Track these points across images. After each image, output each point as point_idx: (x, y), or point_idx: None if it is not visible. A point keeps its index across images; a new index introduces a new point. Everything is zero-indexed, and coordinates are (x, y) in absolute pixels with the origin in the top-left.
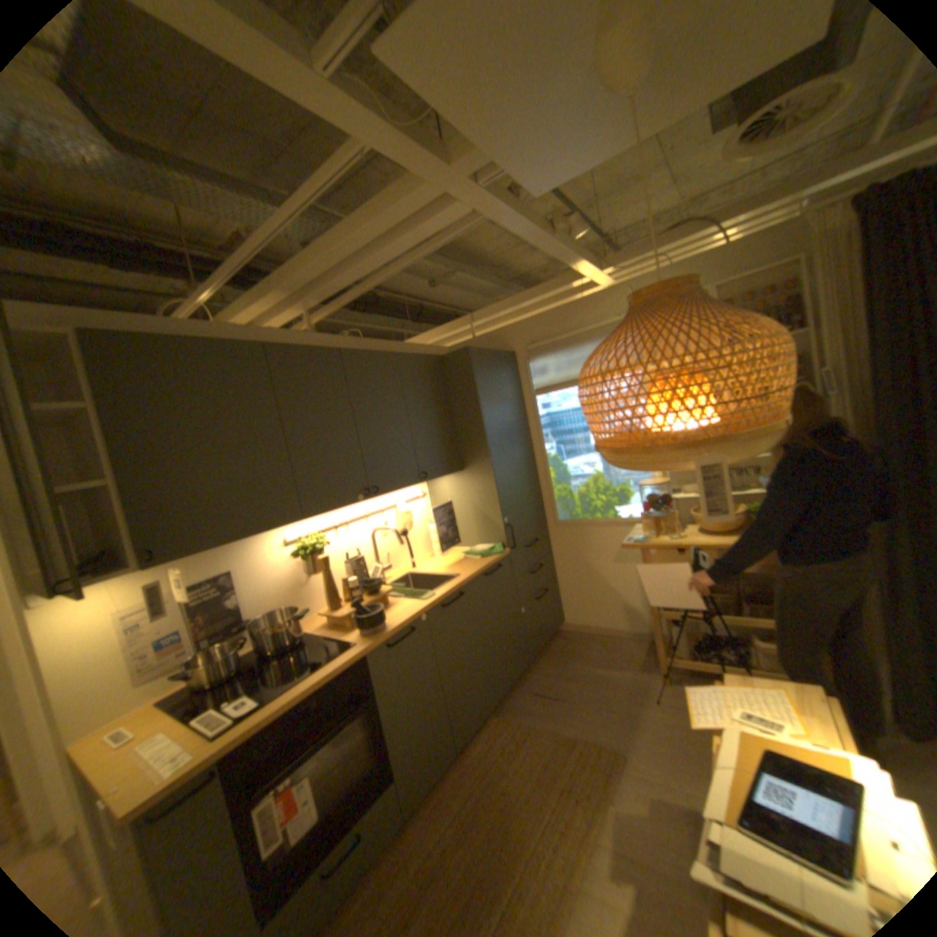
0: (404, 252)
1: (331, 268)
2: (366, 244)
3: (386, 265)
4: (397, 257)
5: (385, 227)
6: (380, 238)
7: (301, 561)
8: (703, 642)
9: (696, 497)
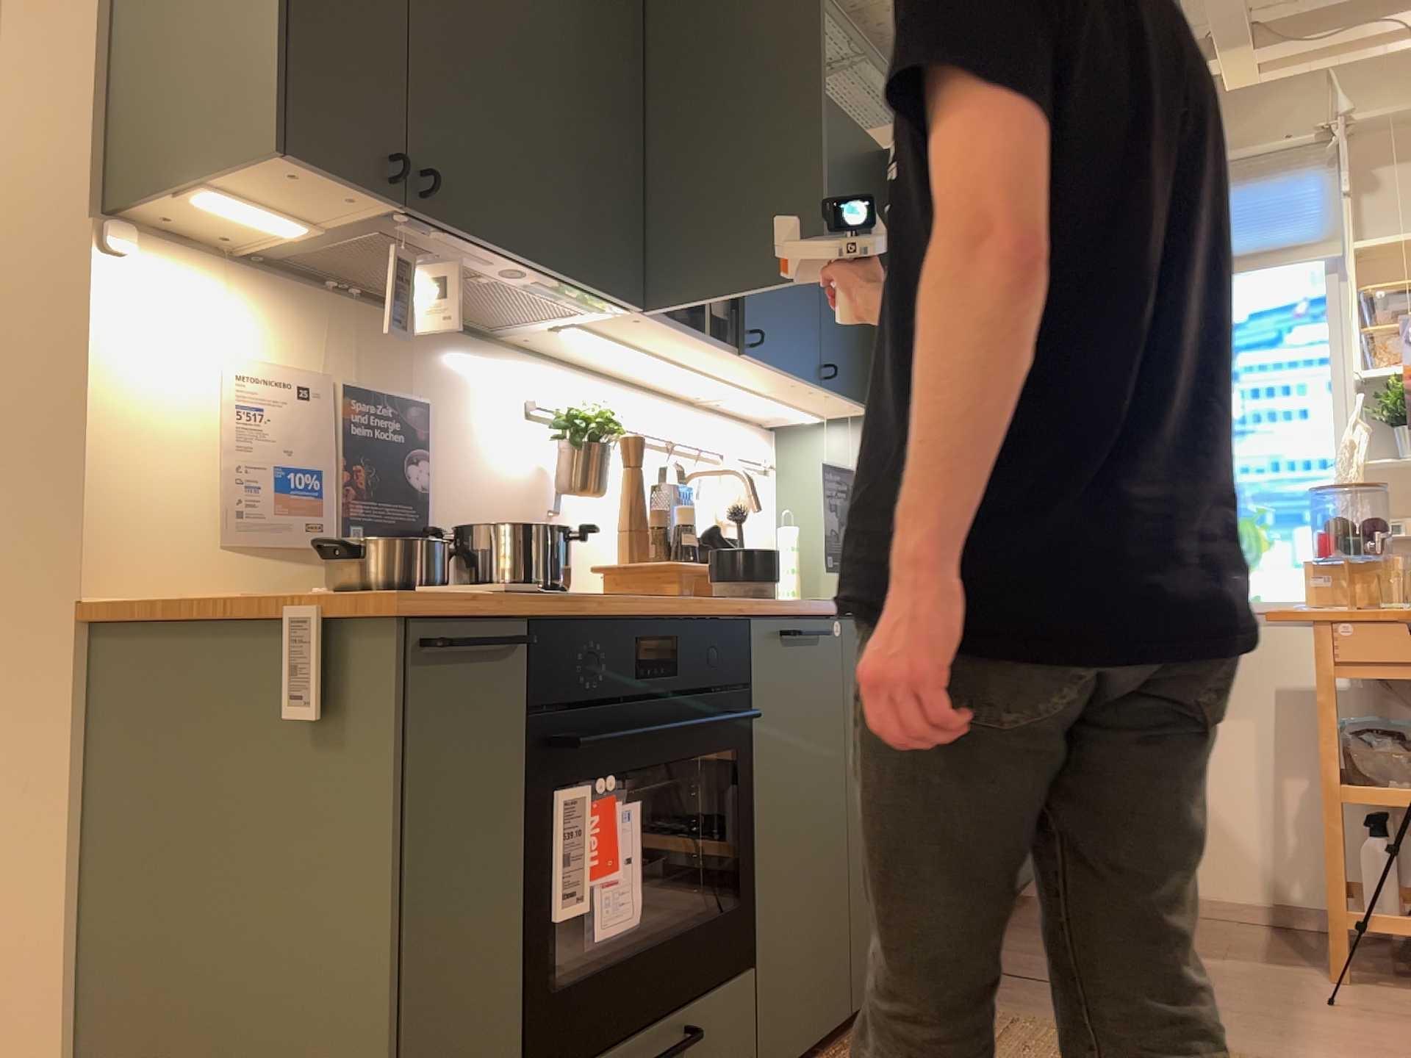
0: None
1: None
2: None
3: None
4: None
5: None
6: None
7: (550, 460)
8: None
9: None
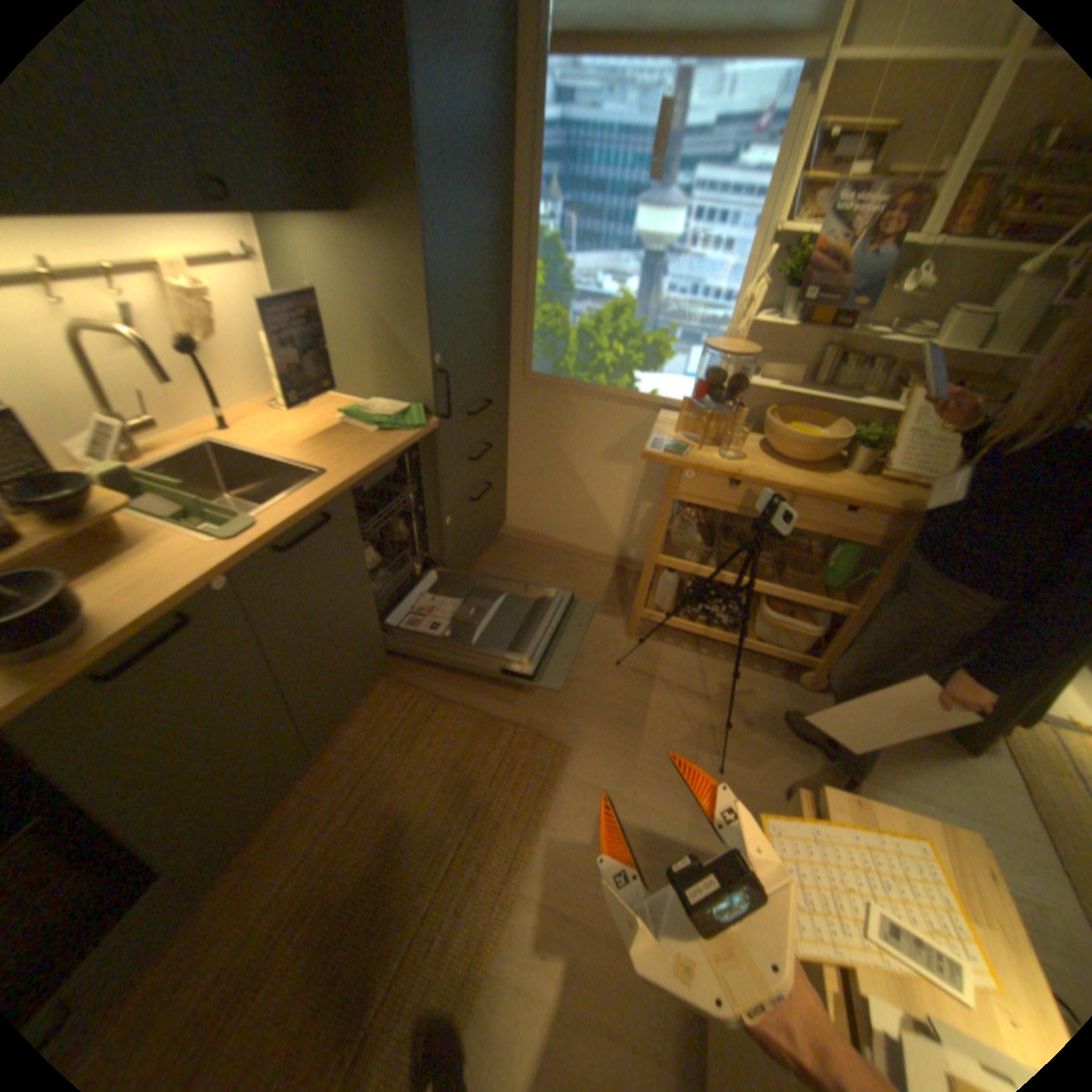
0: None
1: None
2: None
3: None
4: None
5: None
6: None
7: None
8: (692, 589)
9: (769, 385)
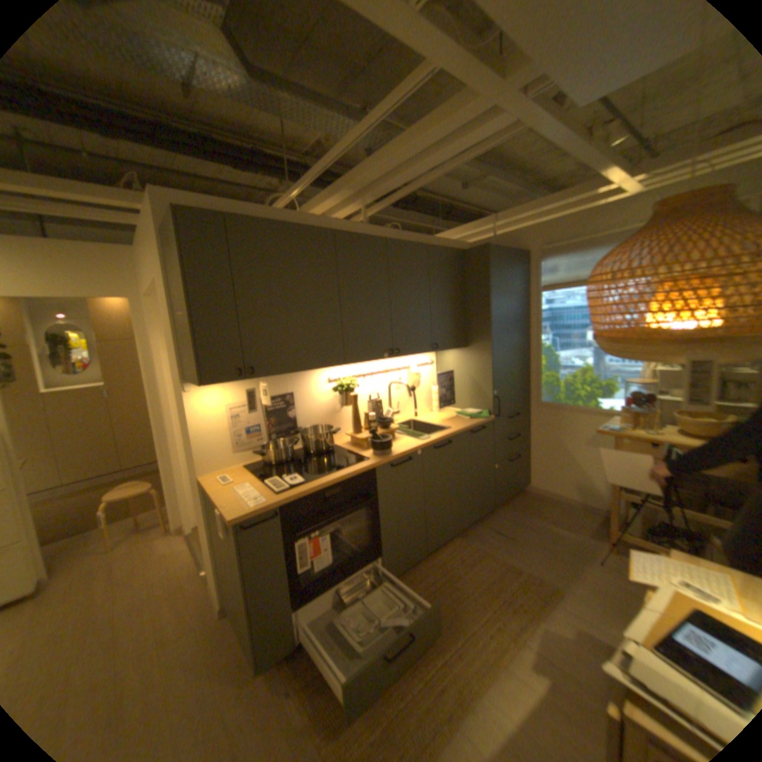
0: (449, 158)
1: (389, 171)
2: (420, 151)
3: (432, 169)
4: (443, 162)
5: (438, 135)
6: (432, 145)
7: (337, 395)
8: (659, 528)
9: (684, 401)
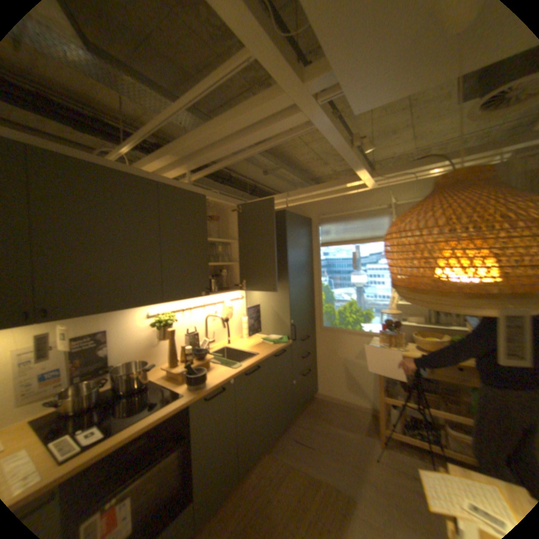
0: (259, 141)
1: (210, 144)
2: (236, 131)
3: (245, 148)
4: (254, 144)
5: (251, 120)
6: (246, 128)
7: (156, 330)
8: (410, 422)
9: (415, 325)
